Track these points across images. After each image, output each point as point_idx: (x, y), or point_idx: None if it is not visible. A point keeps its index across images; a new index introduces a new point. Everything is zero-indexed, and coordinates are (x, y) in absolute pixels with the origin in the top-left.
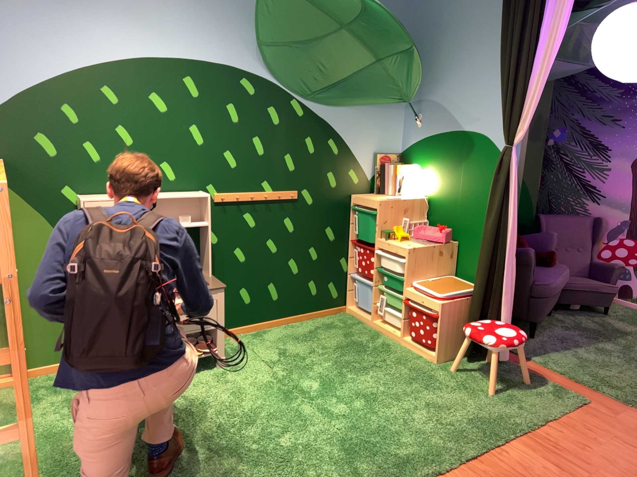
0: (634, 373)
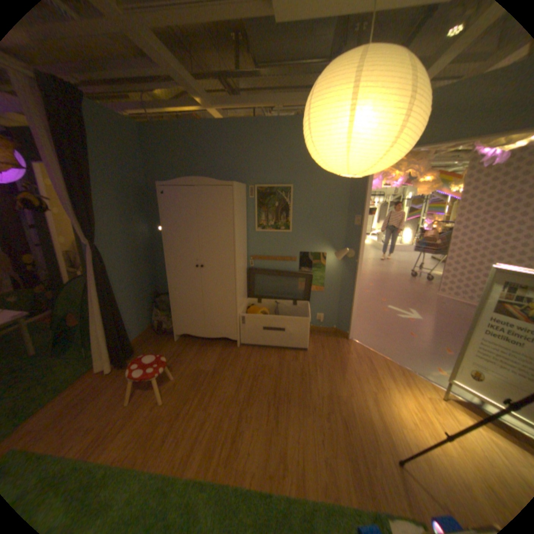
0: None
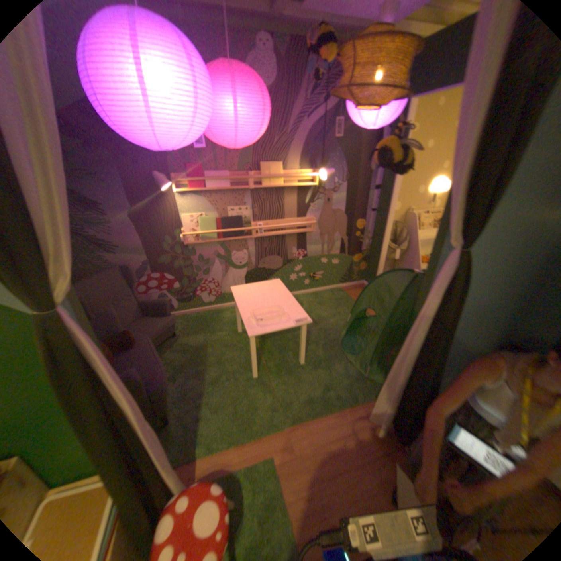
0: (256, 385)
